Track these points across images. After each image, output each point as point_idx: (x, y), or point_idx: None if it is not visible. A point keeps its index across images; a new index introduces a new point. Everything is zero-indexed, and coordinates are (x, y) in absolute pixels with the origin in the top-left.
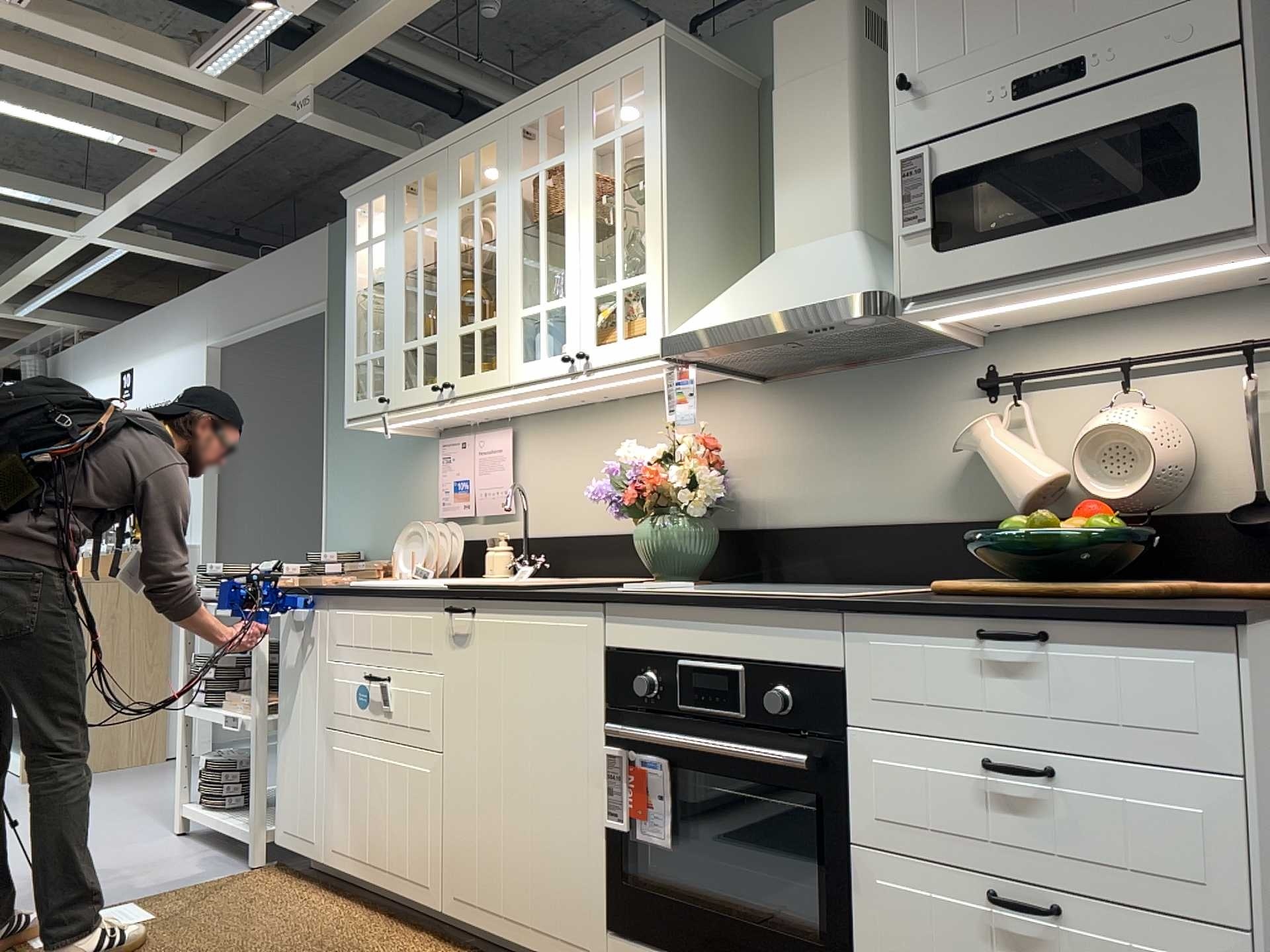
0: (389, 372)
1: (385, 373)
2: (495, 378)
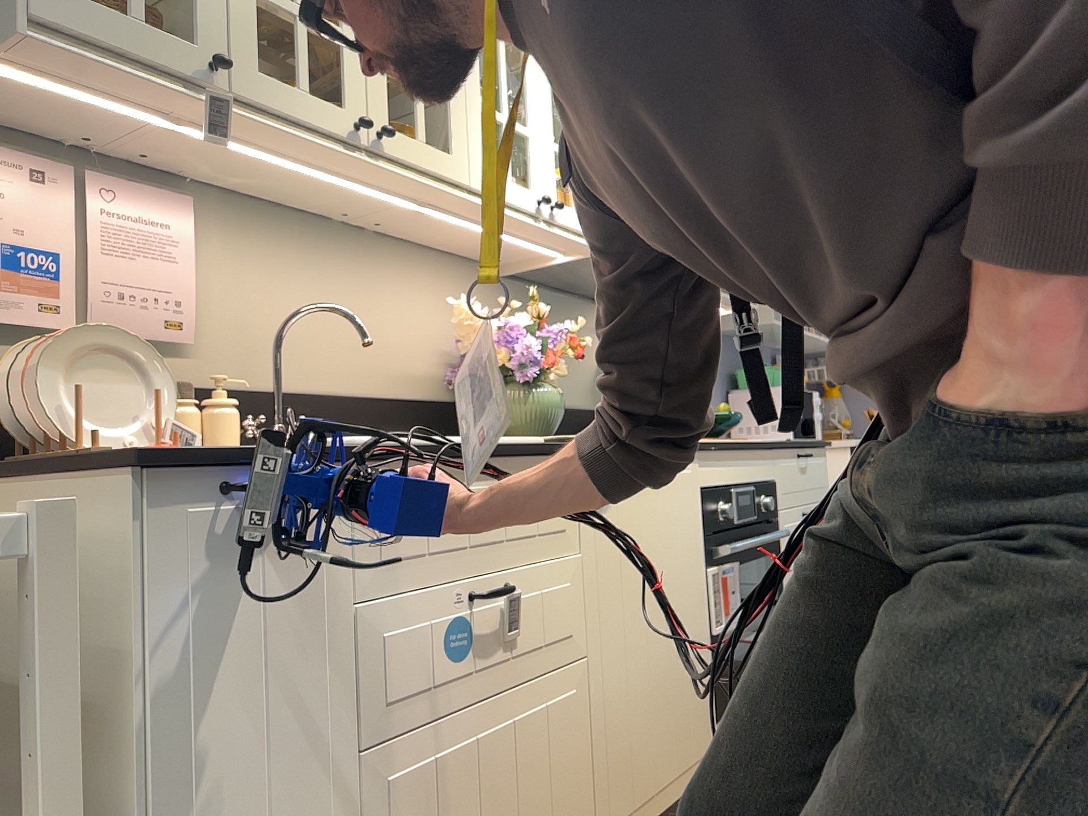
0: (213, 9)
1: (199, 3)
2: (452, 168)
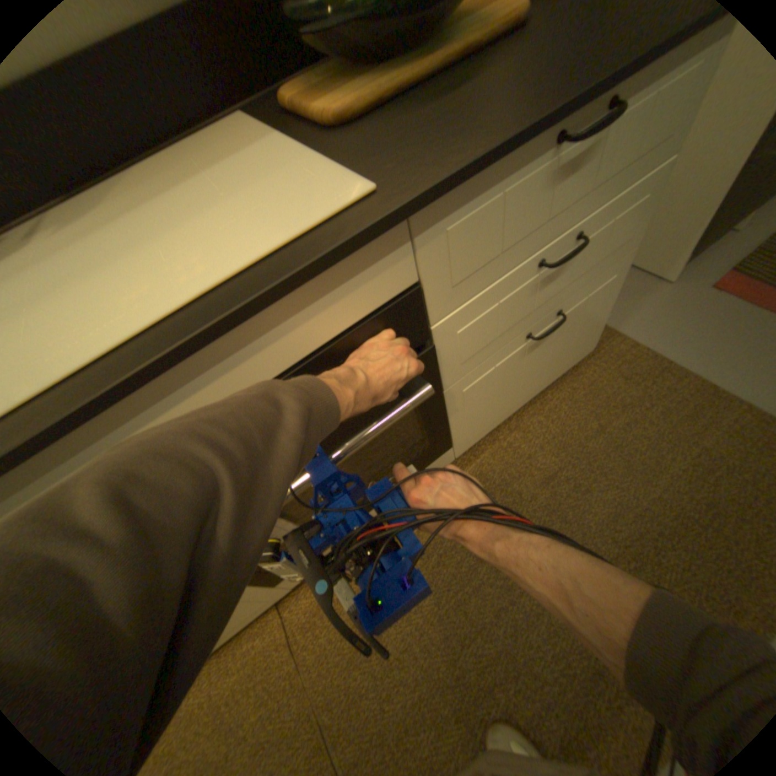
0: None
1: None
2: None
